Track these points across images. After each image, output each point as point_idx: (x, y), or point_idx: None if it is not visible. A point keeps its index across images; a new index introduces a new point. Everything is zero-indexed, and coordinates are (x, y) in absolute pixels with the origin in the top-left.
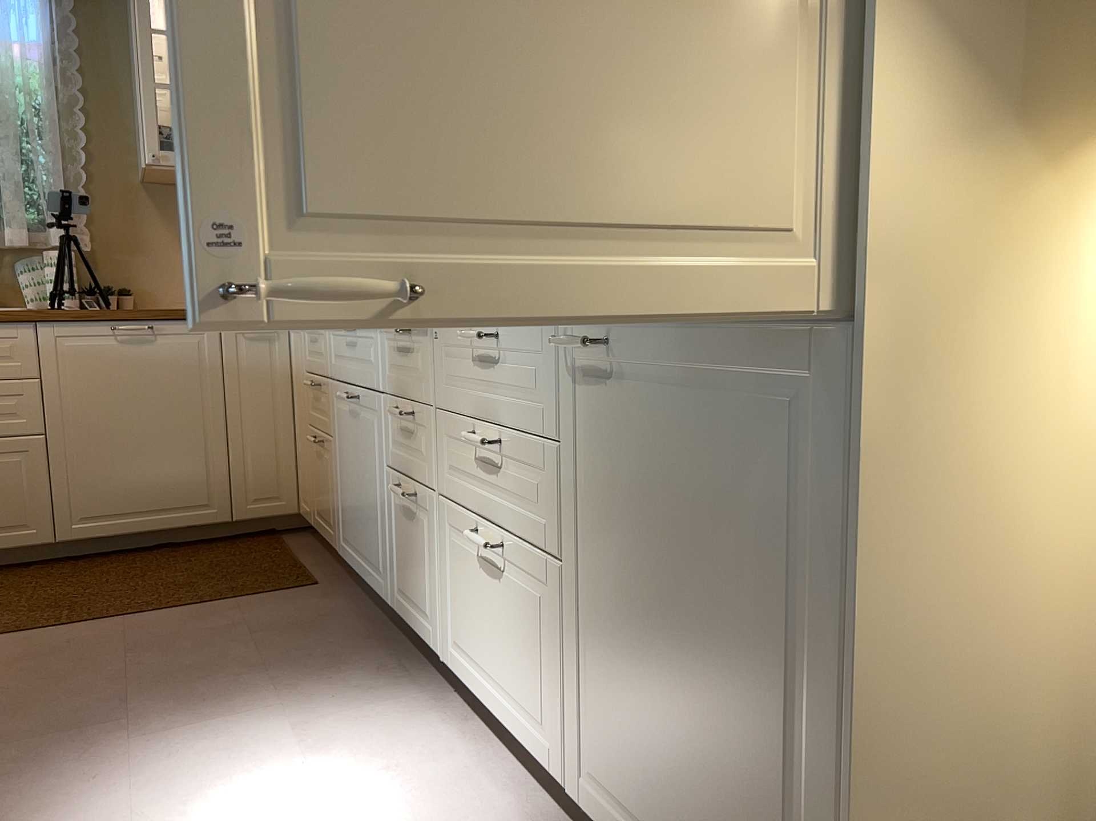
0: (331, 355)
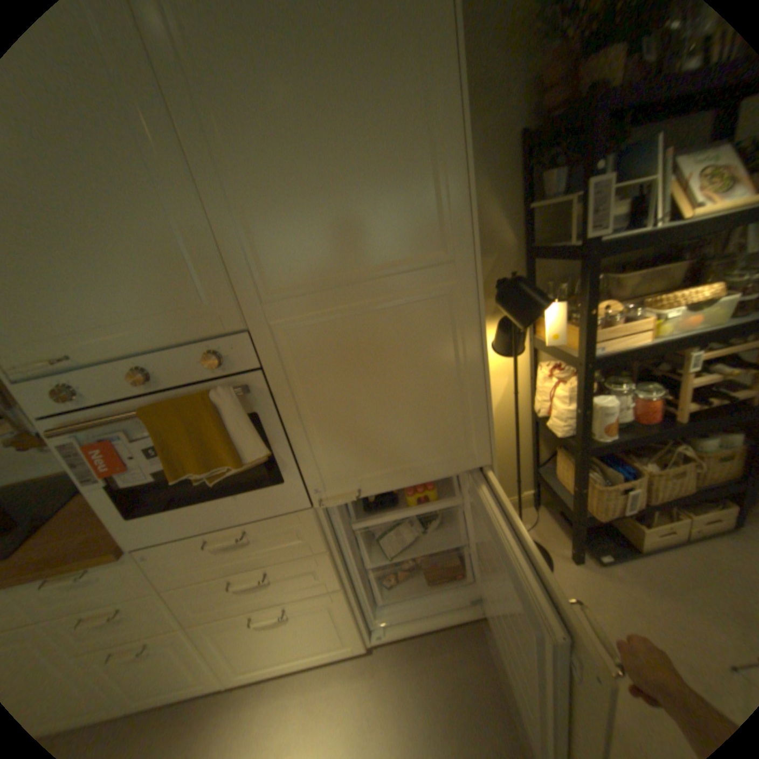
0: None
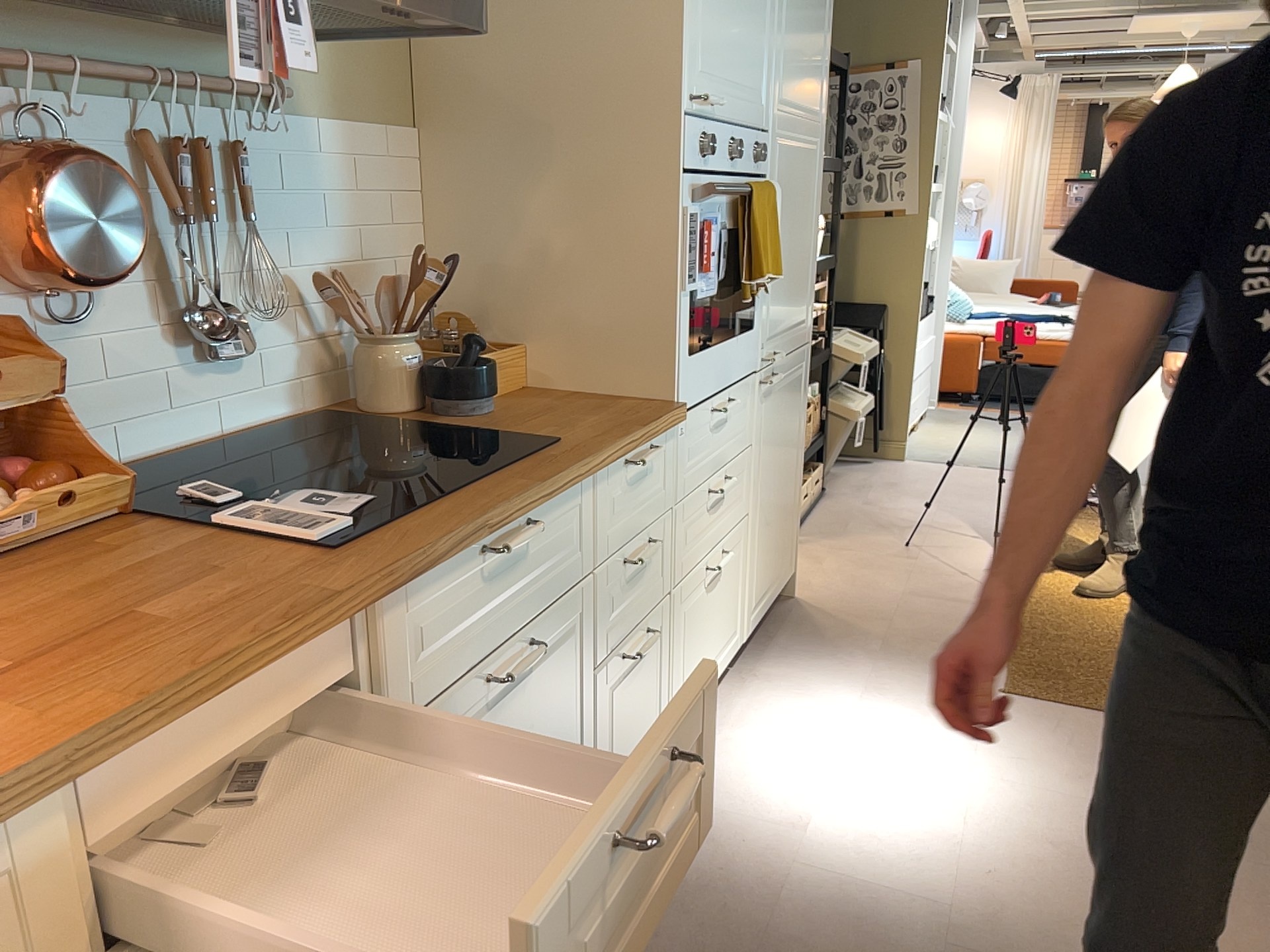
0: (395, 673)
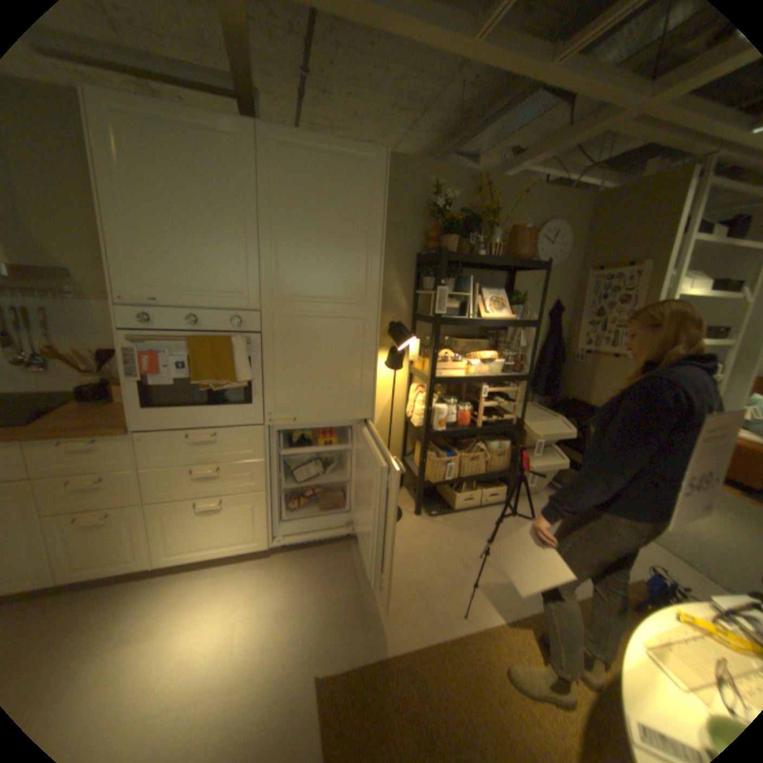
0: None
